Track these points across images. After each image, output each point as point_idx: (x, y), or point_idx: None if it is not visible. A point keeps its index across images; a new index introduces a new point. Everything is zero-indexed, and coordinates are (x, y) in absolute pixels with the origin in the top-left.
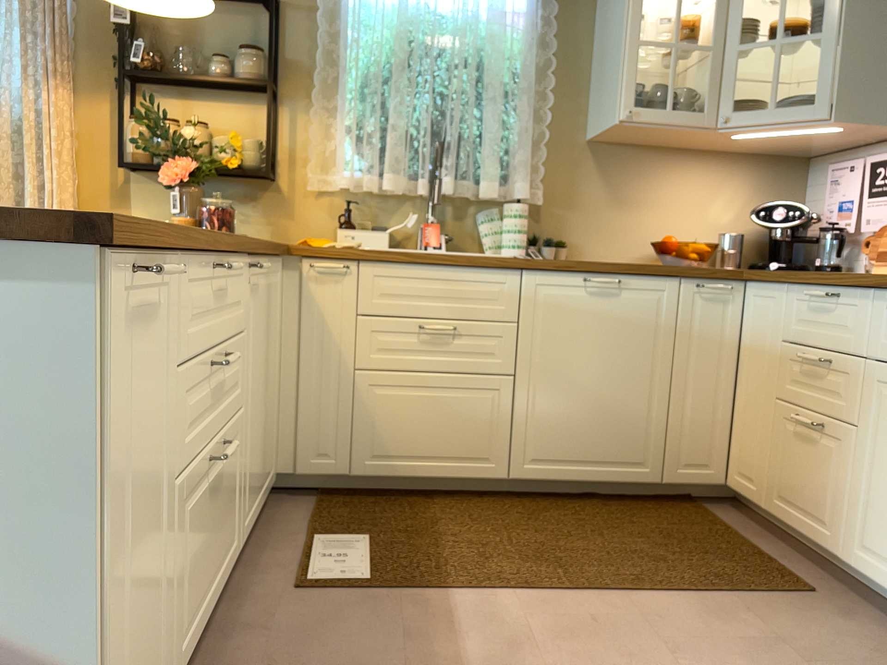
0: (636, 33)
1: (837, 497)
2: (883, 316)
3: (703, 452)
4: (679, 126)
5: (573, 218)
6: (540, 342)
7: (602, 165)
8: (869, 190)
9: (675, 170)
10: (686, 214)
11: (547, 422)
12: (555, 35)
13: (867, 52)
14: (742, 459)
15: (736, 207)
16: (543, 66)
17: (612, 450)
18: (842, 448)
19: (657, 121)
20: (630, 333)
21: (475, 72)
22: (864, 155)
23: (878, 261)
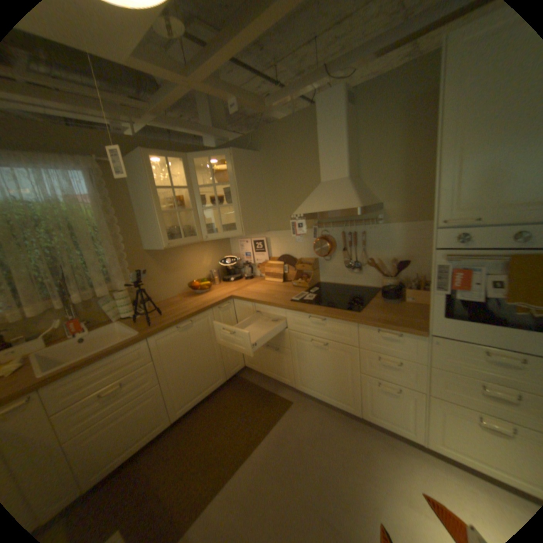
0: (158, 209)
1: (287, 370)
2: (289, 316)
3: (235, 362)
4: (187, 244)
5: (148, 286)
6: (164, 364)
7: (153, 259)
8: (253, 250)
9: (184, 252)
10: (194, 268)
11: (179, 391)
12: (108, 204)
13: (246, 211)
14: (247, 358)
15: (210, 259)
16: (108, 222)
17: (206, 383)
18: (285, 355)
19: (179, 245)
20: (199, 338)
21: (66, 233)
22: (247, 236)
23: (263, 274)
